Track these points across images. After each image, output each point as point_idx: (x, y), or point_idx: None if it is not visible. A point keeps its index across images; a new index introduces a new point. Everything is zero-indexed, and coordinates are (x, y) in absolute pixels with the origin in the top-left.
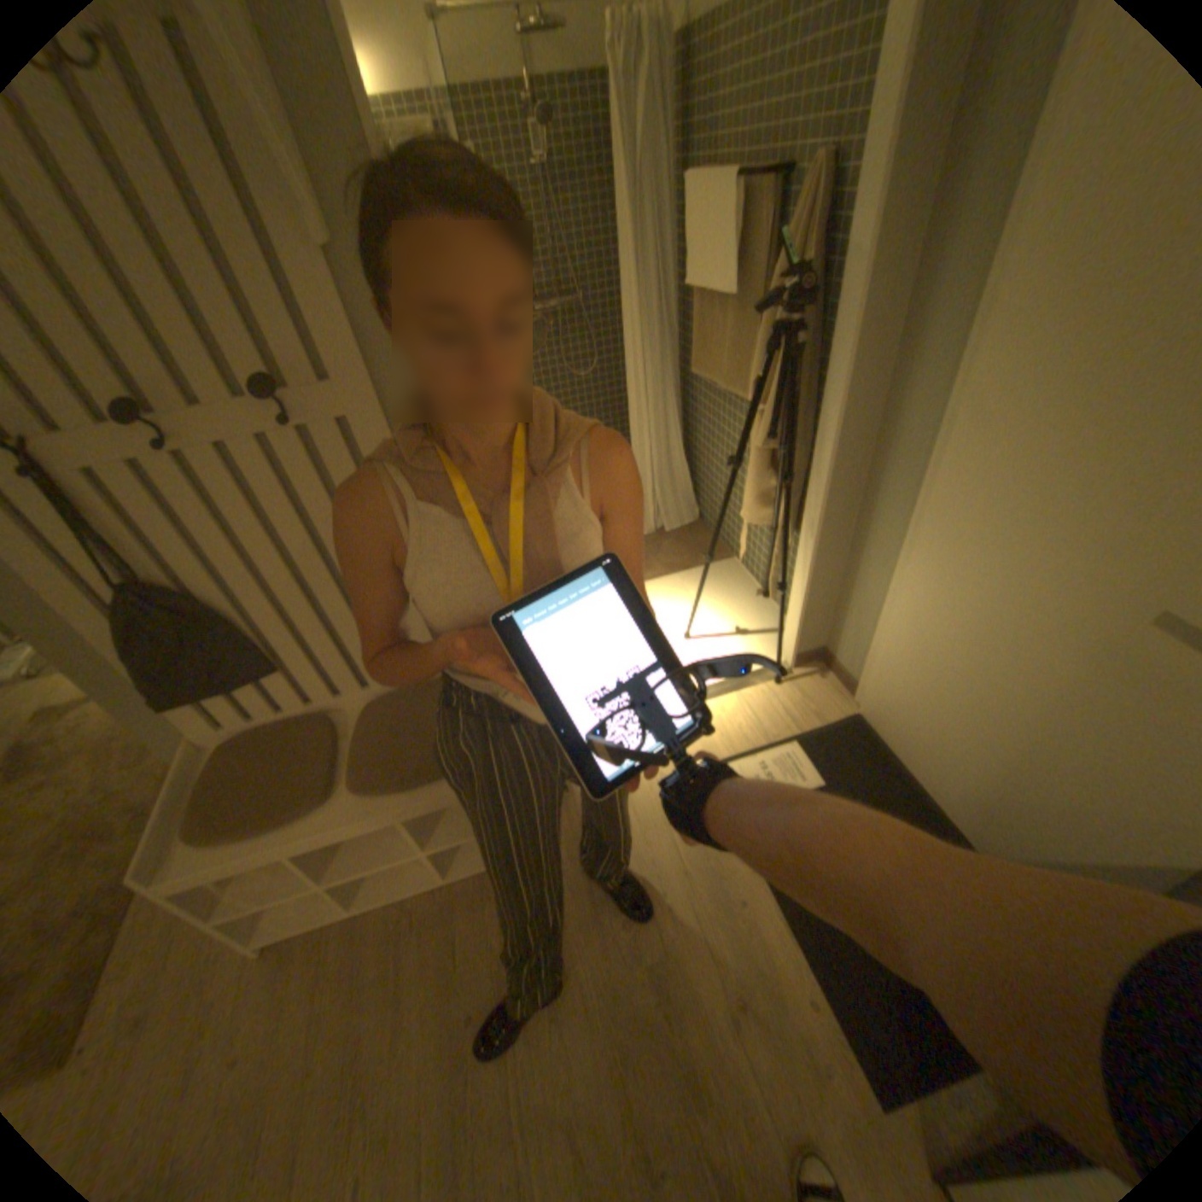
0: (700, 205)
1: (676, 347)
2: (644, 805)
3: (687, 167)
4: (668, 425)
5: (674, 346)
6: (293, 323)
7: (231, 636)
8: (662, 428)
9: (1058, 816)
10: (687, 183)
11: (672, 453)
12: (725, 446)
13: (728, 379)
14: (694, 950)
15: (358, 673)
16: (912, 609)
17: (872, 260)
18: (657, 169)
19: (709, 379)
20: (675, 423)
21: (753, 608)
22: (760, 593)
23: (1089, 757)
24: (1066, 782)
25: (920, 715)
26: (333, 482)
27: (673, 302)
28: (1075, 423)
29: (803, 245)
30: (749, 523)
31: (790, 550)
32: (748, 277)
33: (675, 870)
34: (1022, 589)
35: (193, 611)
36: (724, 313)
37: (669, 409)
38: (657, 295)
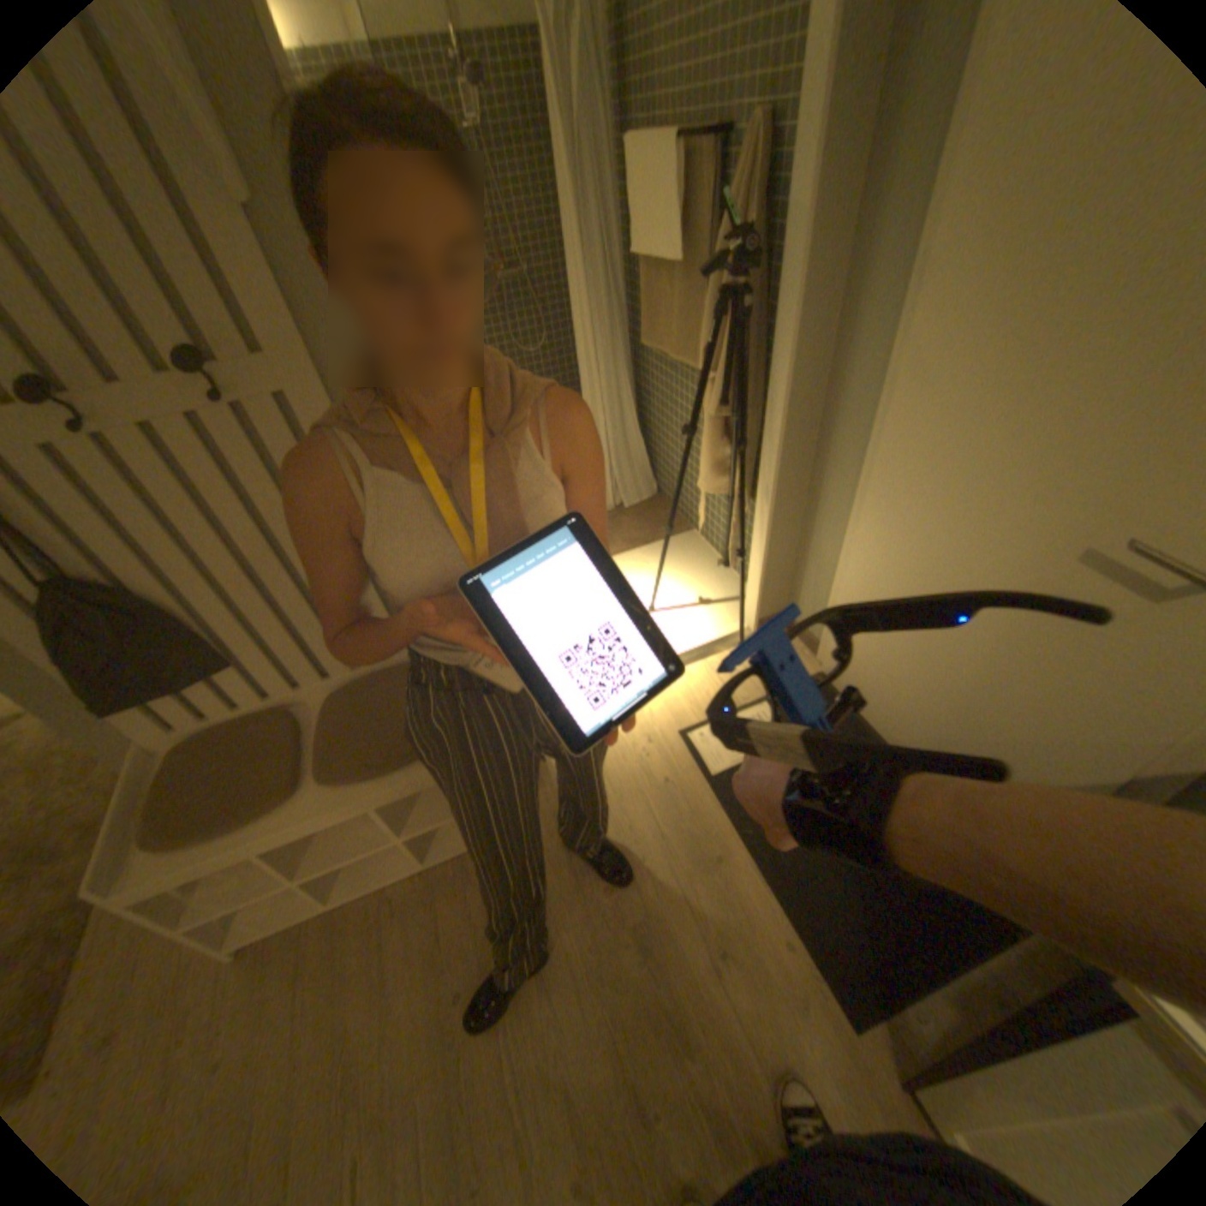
0: (640, 170)
1: (625, 320)
2: (619, 775)
3: (626, 130)
4: (621, 400)
5: (622, 319)
6: (217, 294)
7: (175, 633)
8: (615, 403)
9: (1002, 749)
10: (627, 147)
11: (627, 429)
12: (678, 418)
13: (678, 349)
14: (675, 907)
15: (317, 665)
16: (864, 566)
17: (812, 222)
18: (595, 133)
19: (660, 351)
20: (628, 398)
21: (714, 578)
22: (721, 563)
23: (1027, 691)
24: (1008, 717)
25: (876, 667)
26: (274, 464)
27: (619, 273)
28: (1005, 374)
29: (745, 209)
30: (706, 493)
31: (747, 518)
32: (693, 243)
33: (652, 834)
34: (963, 538)
35: (131, 609)
36: (670, 282)
37: (621, 384)
38: (603, 266)
